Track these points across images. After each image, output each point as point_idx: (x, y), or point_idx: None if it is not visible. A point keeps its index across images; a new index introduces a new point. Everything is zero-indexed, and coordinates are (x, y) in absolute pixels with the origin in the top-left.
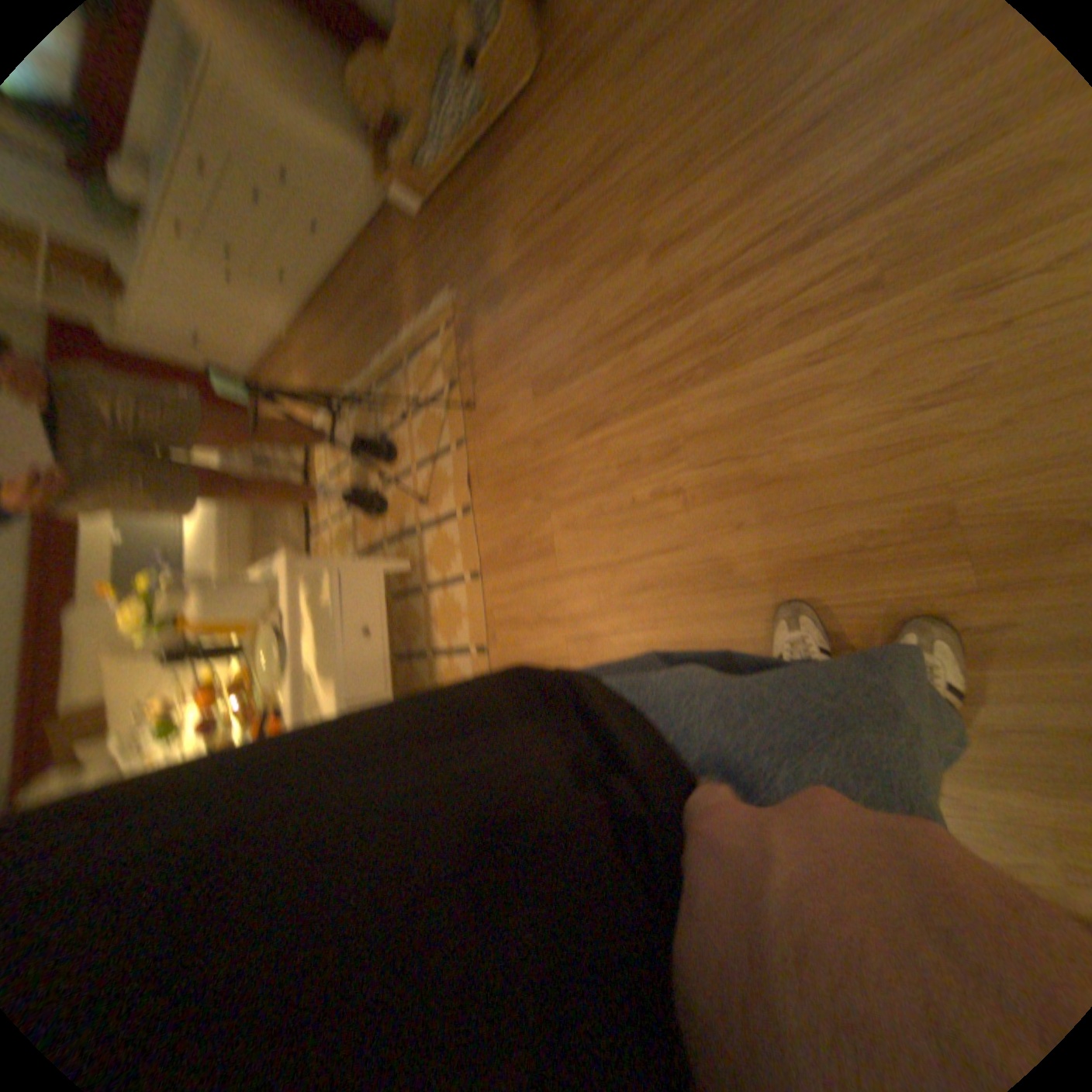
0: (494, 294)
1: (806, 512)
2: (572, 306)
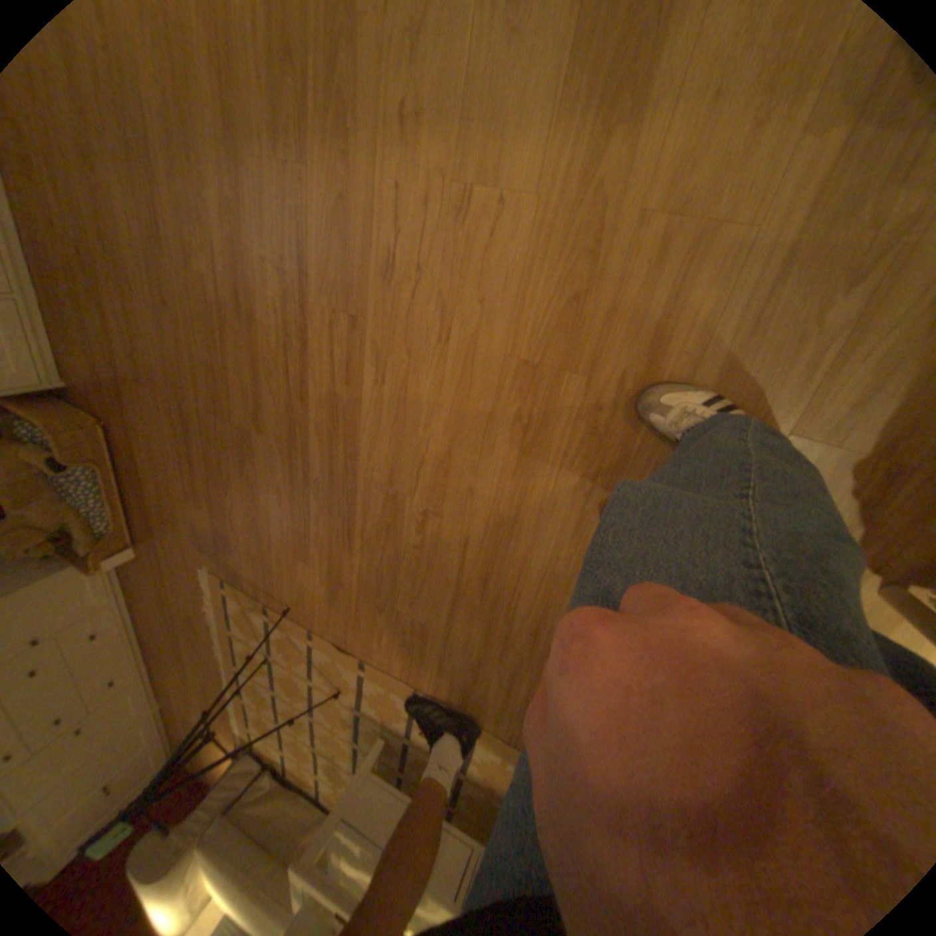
0: (217, 538)
1: (480, 441)
2: (256, 494)
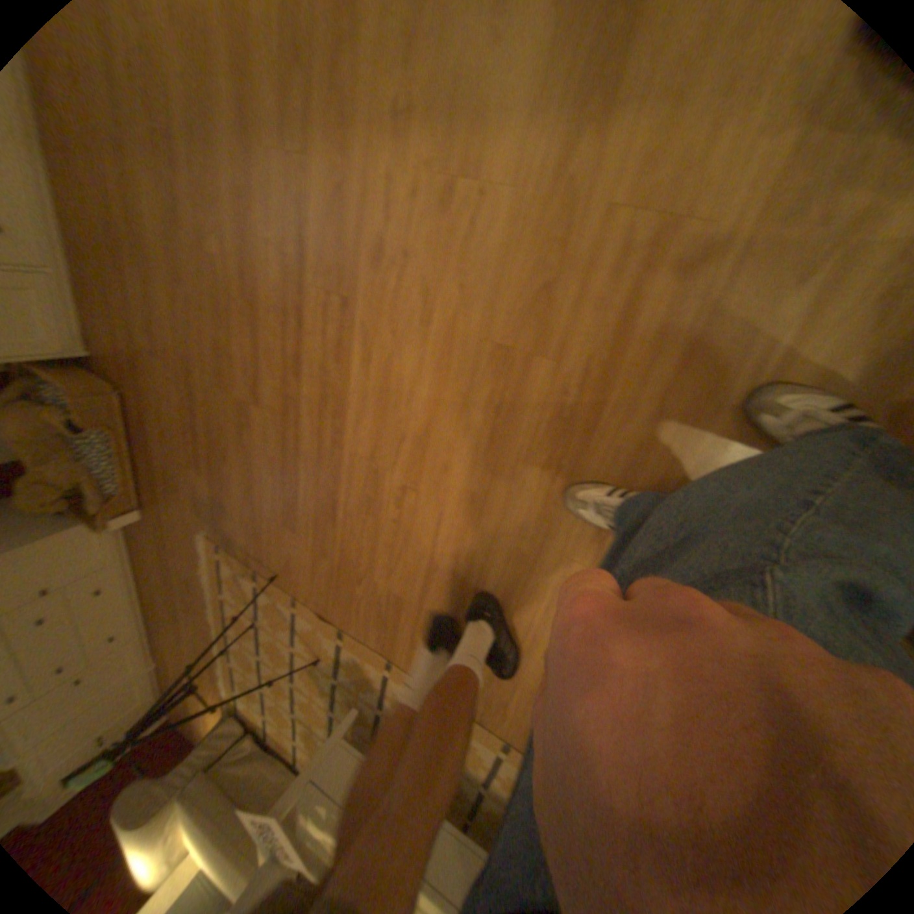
0: (212, 505)
1: (454, 421)
2: (249, 464)
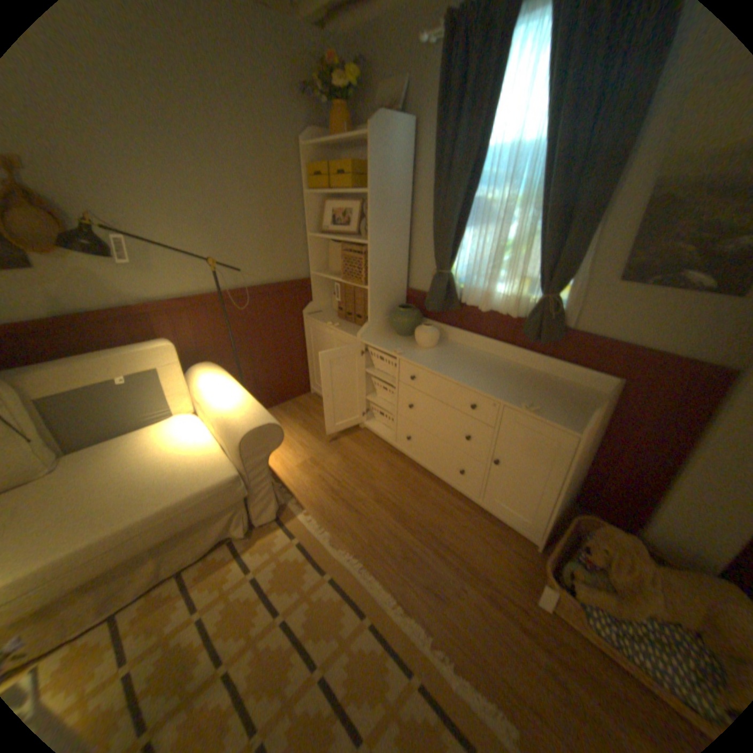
0: None
1: None
2: None
